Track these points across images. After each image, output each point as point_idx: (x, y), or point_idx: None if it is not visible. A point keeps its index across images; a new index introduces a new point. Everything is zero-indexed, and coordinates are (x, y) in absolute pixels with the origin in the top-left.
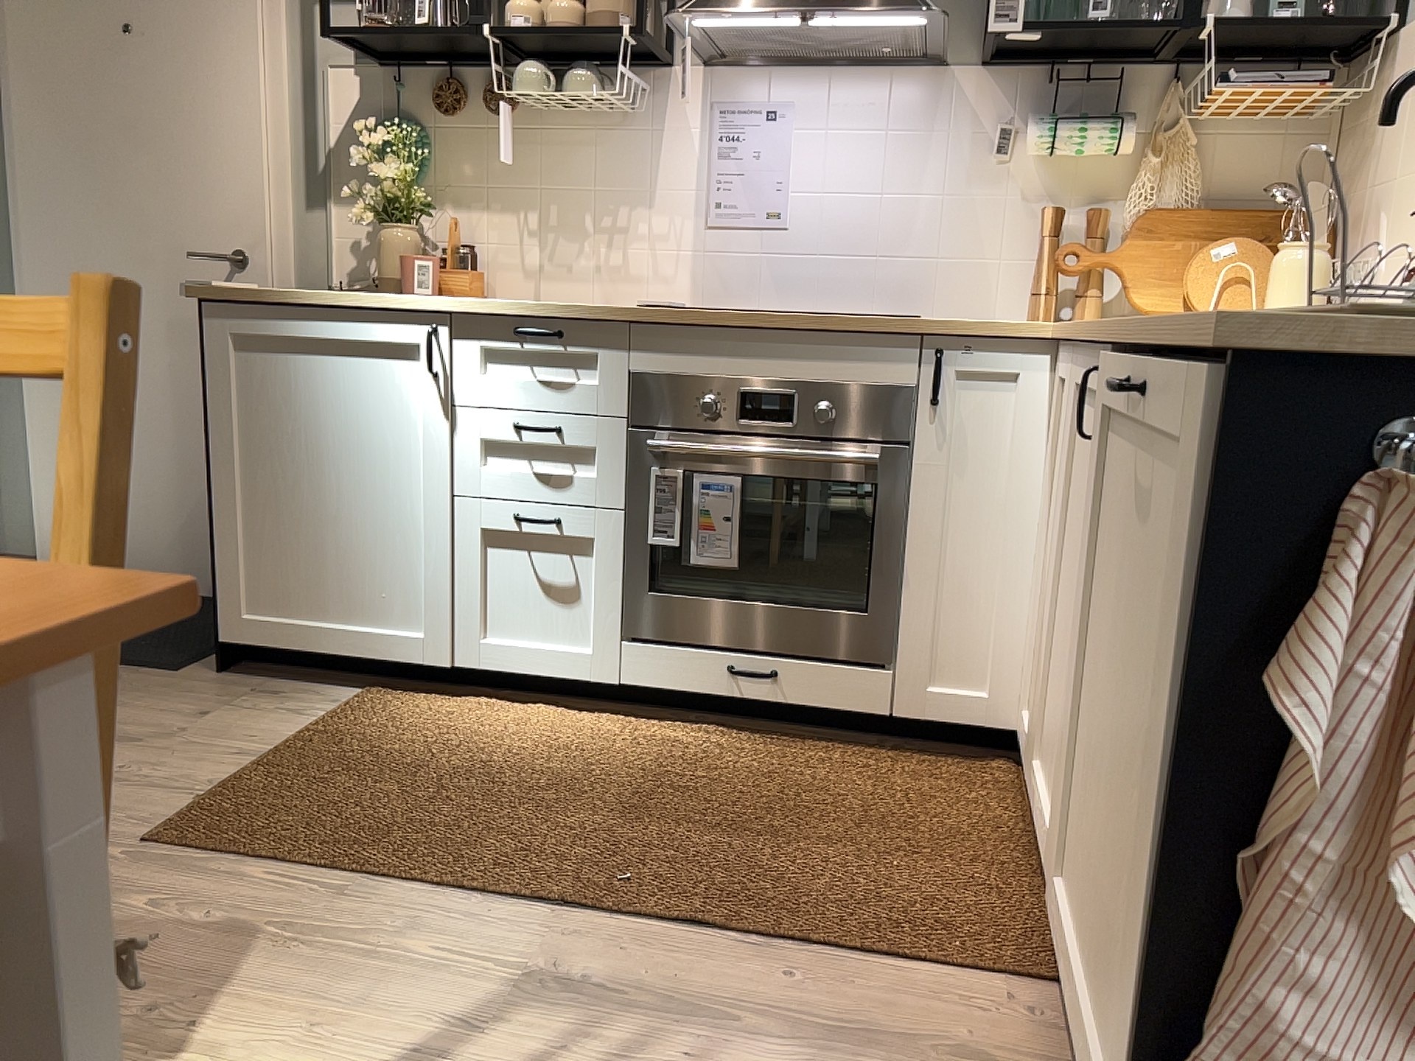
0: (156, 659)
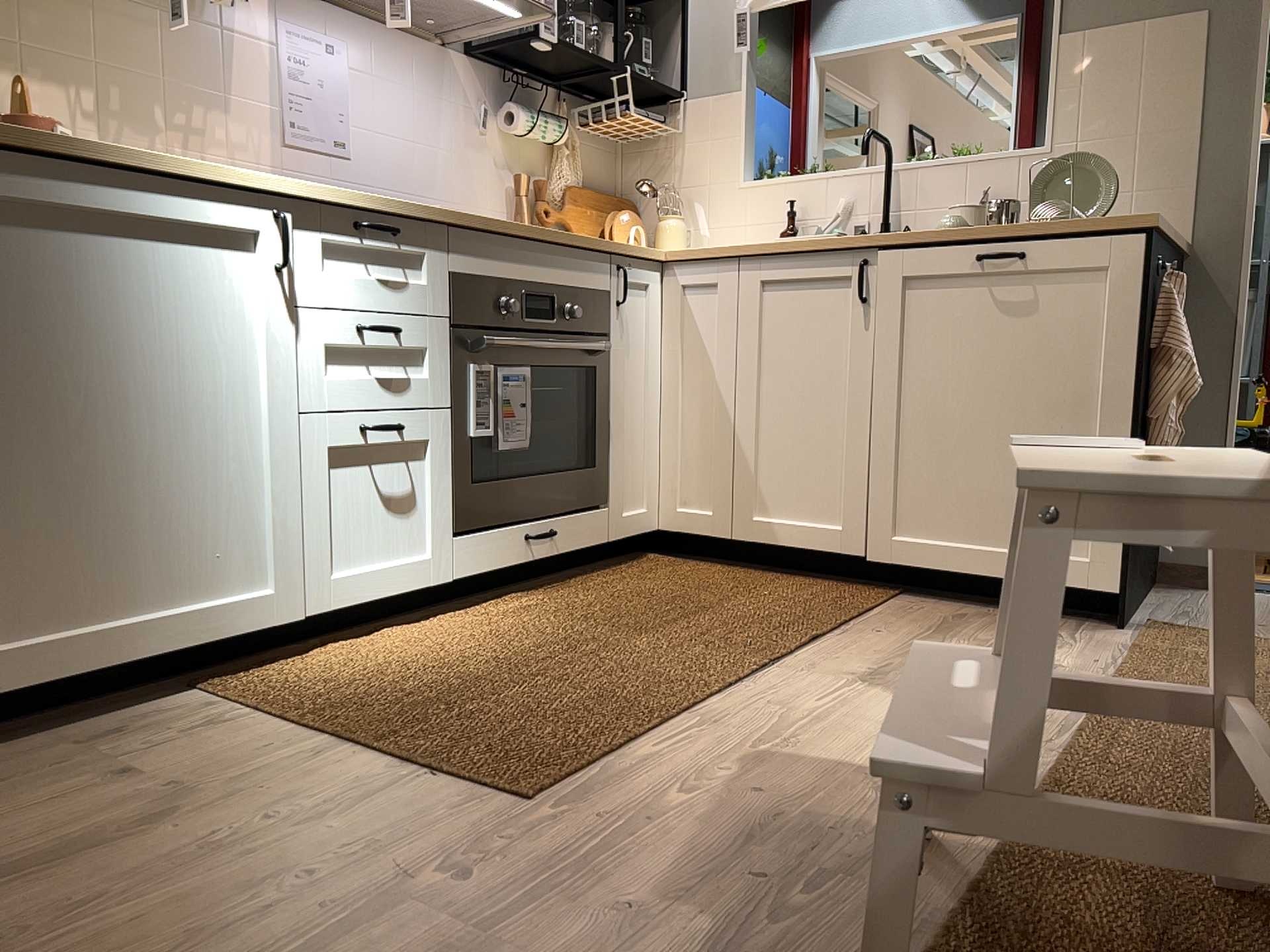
0: None
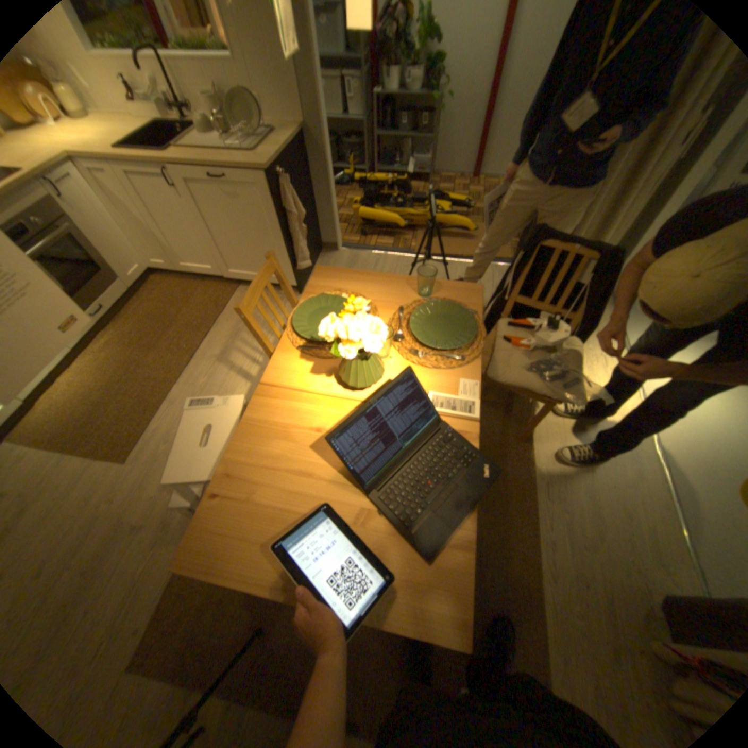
0: None
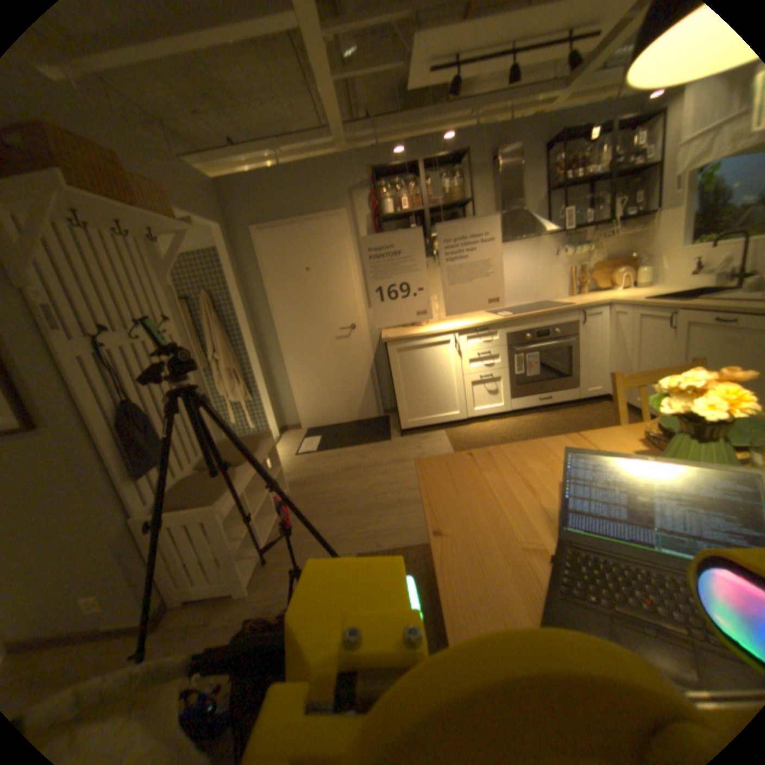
0: (378, 436)
